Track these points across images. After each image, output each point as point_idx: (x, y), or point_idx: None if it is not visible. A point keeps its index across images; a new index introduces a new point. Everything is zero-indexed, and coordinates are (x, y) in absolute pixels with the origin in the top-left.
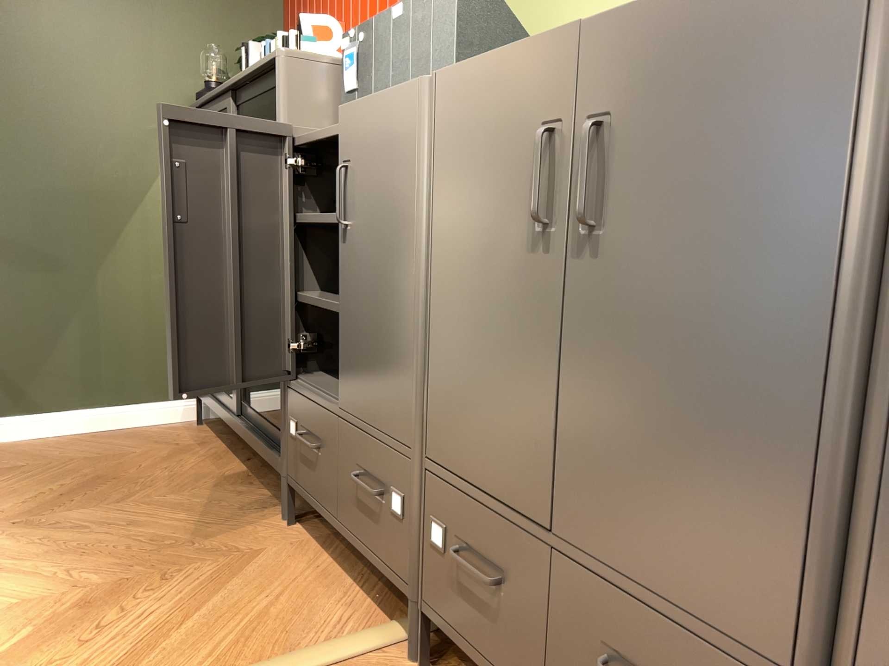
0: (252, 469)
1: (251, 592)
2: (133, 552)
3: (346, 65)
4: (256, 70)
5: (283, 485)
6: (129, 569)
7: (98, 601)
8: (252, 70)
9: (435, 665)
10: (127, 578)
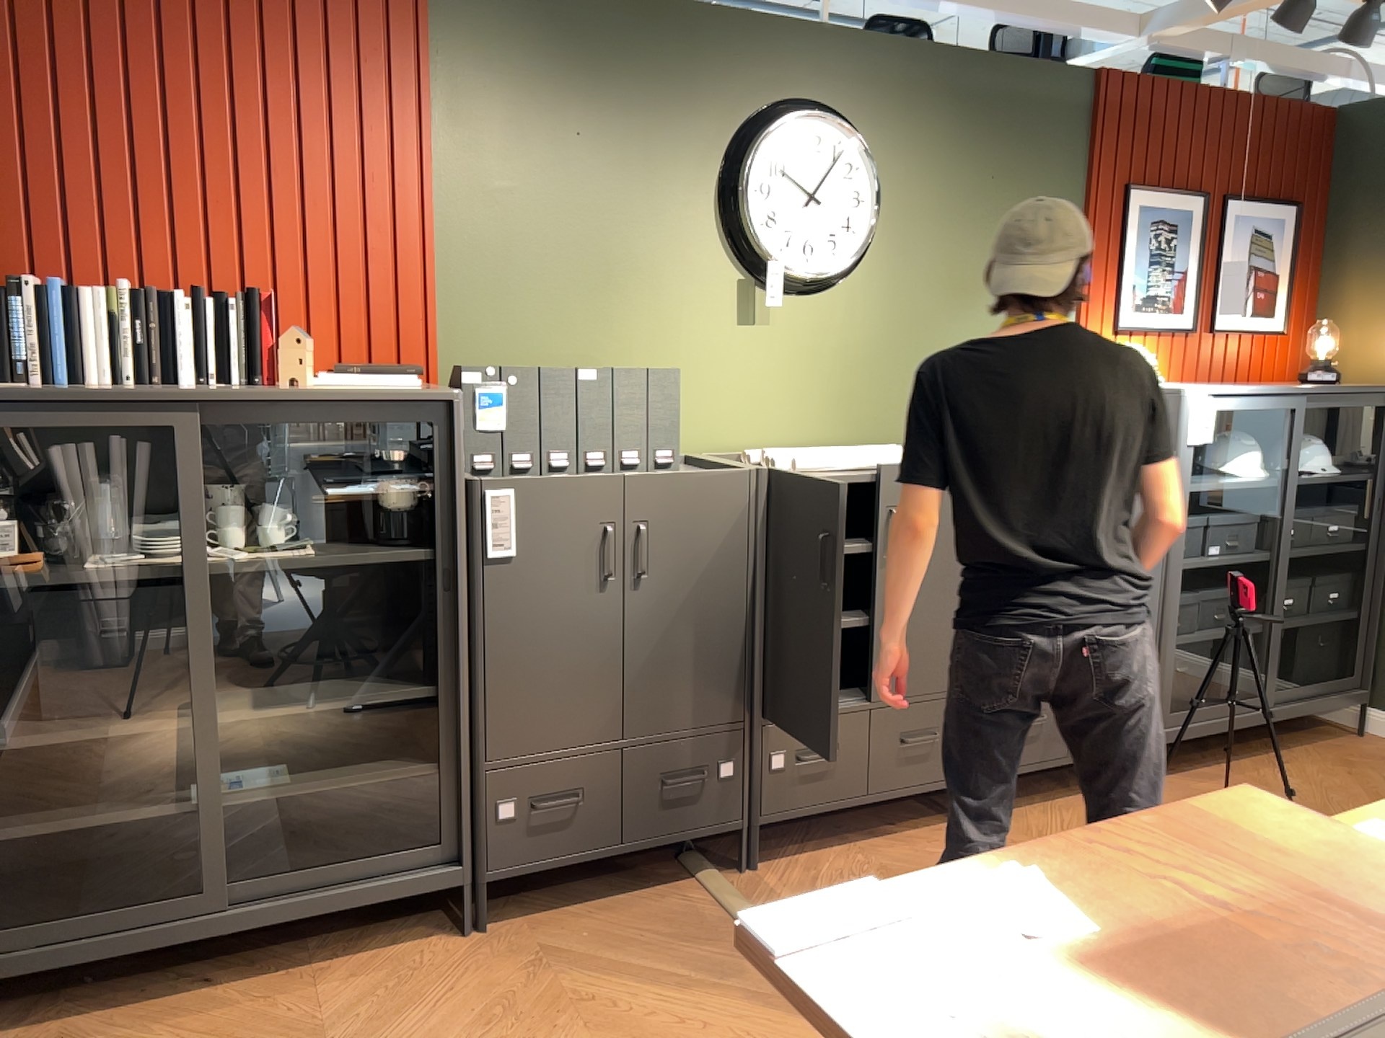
0: (255, 971)
1: (626, 946)
2: (510, 1035)
3: (479, 399)
4: (366, 397)
5: (467, 893)
6: (556, 1030)
7: (626, 1037)
8: (342, 392)
9: (747, 865)
10: (578, 1027)
